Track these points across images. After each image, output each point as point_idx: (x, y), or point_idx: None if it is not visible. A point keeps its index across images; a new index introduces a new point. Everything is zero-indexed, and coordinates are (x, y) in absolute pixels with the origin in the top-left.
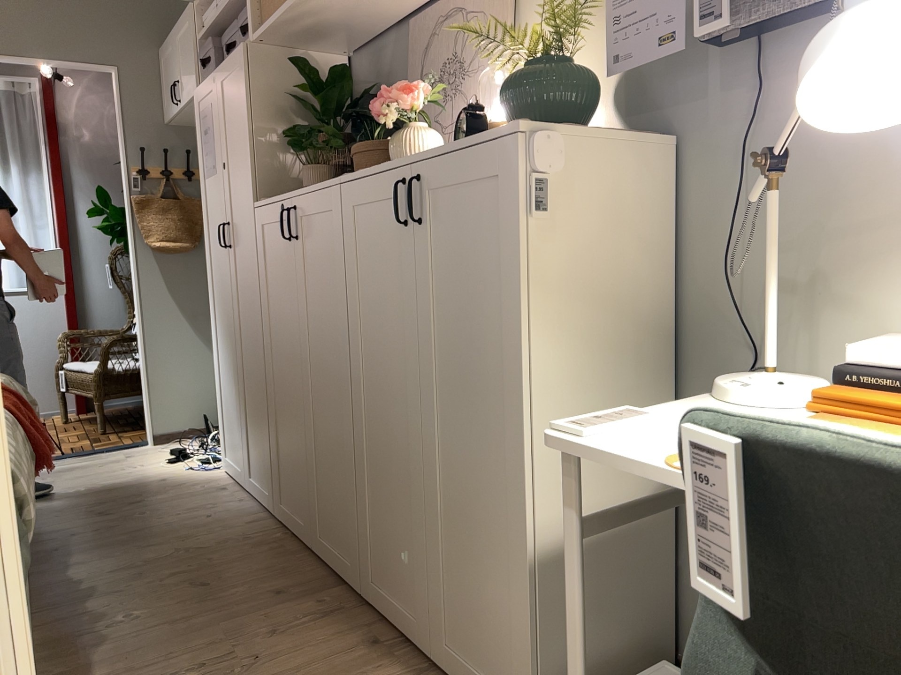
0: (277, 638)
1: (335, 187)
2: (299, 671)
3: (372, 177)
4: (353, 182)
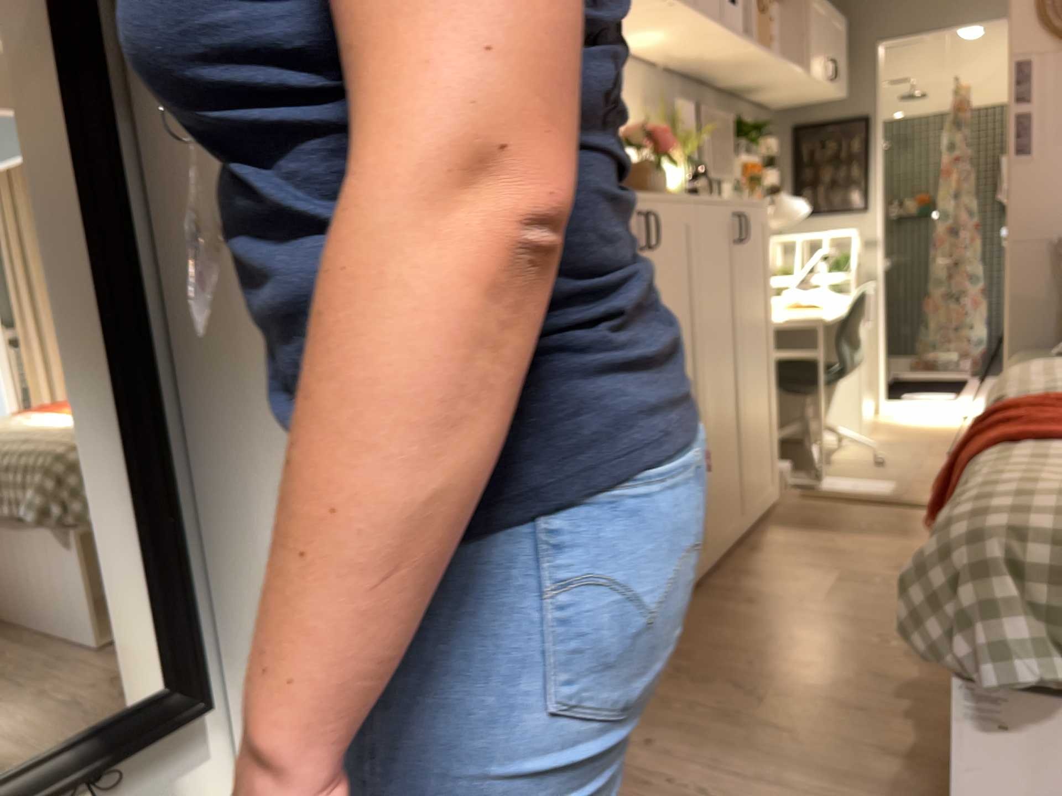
0: (798, 578)
1: (694, 203)
2: (812, 558)
3: (718, 204)
4: (707, 204)
